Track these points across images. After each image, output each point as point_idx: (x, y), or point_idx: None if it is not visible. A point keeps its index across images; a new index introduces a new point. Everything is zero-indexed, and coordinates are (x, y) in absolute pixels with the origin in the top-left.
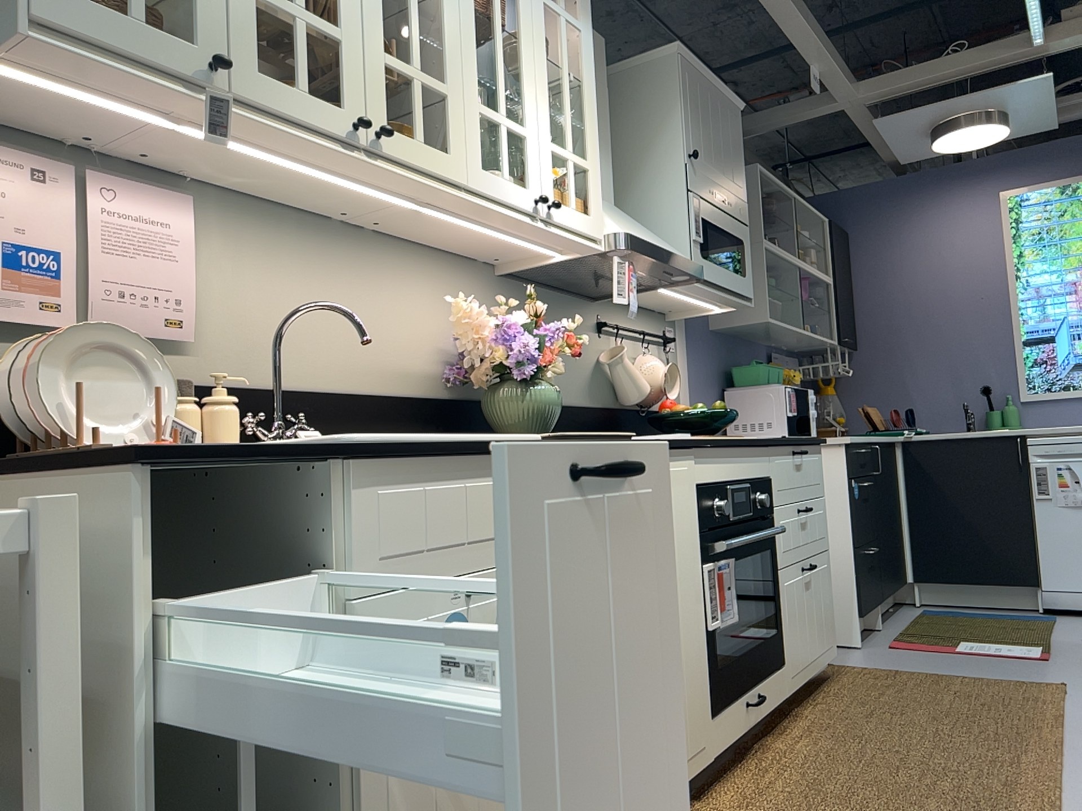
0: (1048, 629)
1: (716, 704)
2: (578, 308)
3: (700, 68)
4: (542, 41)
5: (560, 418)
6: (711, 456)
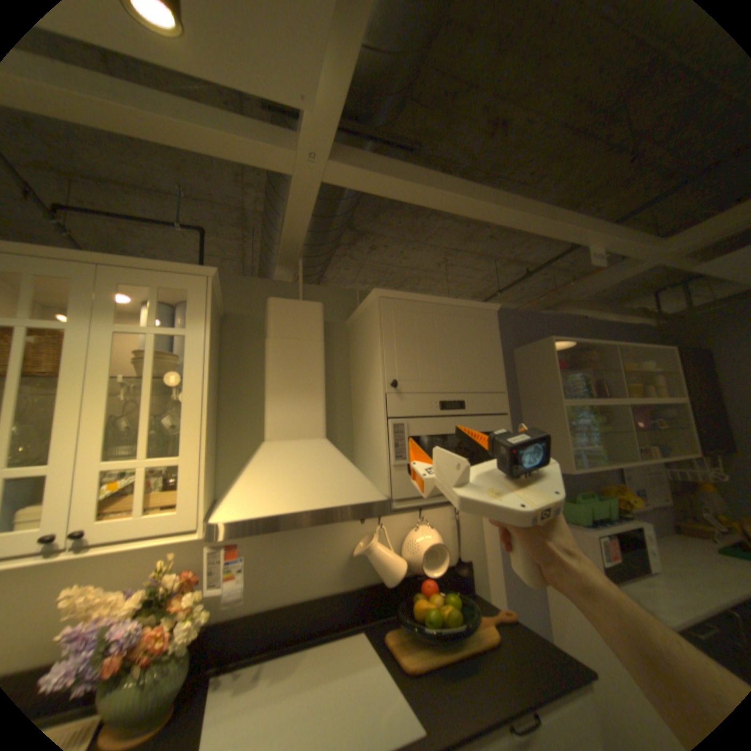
0: None
1: None
2: None
3: (416, 297)
4: (101, 367)
5: (287, 618)
6: None
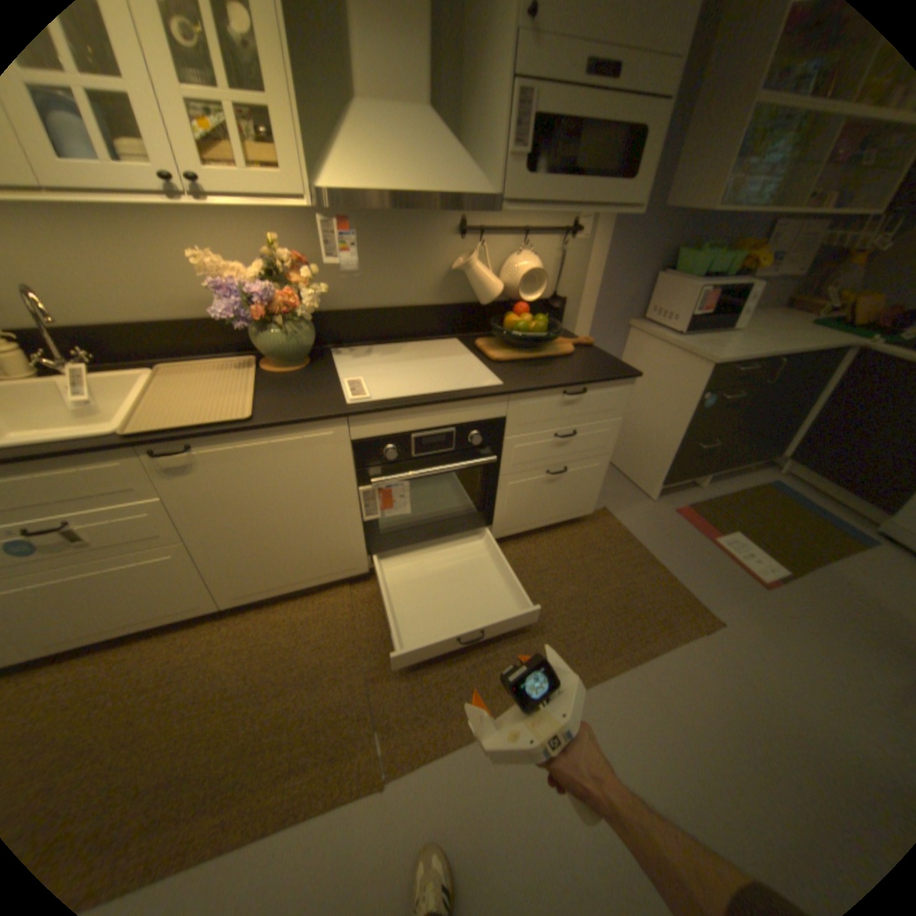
0: (840, 557)
1: (375, 550)
2: (426, 216)
3: None
4: None
5: (390, 319)
6: (380, 418)
